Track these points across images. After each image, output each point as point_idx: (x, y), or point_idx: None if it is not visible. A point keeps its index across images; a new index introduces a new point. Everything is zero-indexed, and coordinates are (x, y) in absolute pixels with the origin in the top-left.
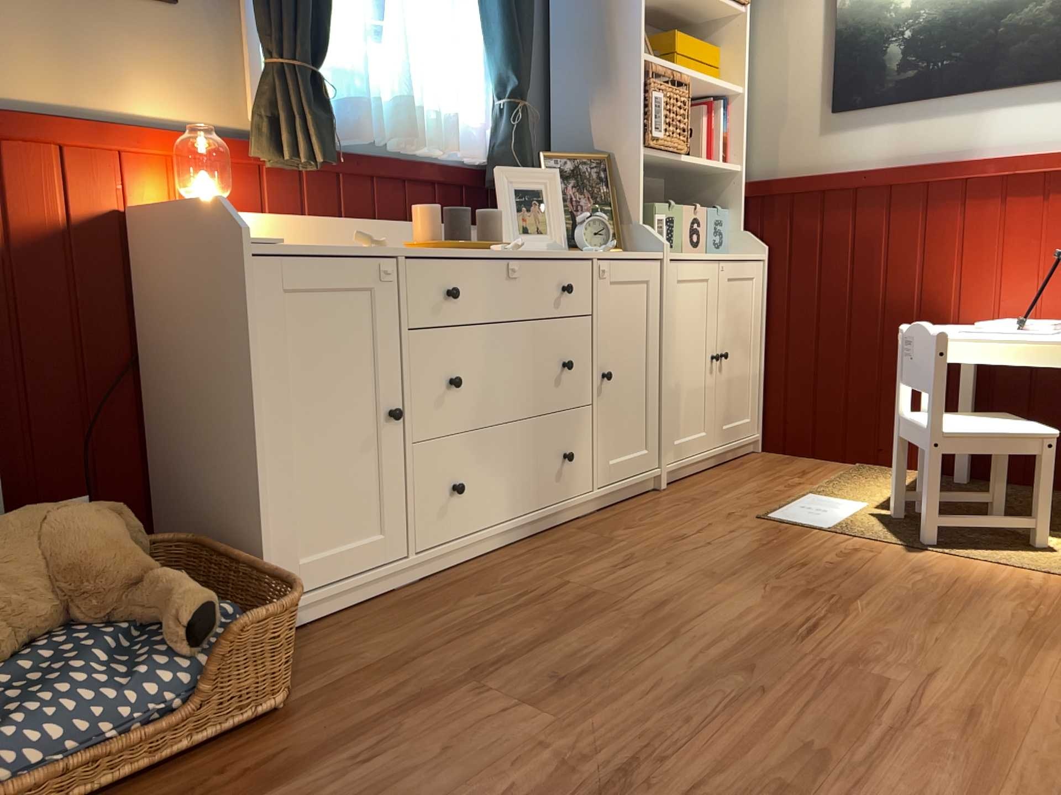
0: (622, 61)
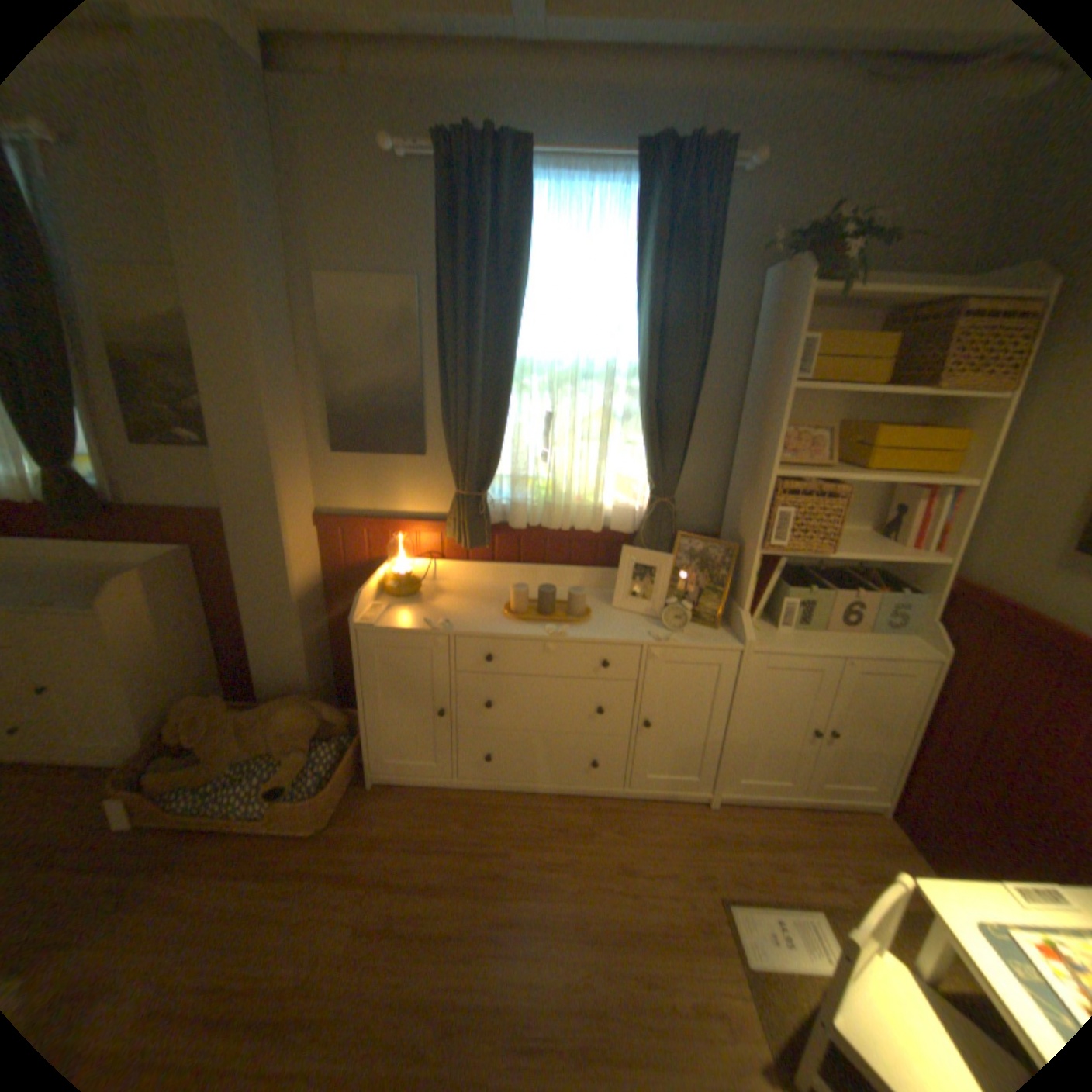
0: (763, 470)
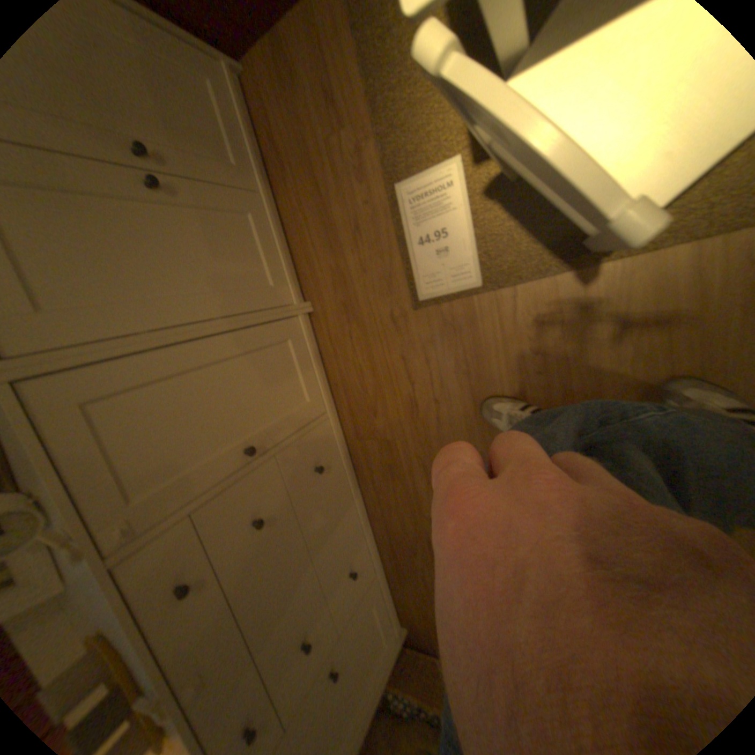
0: None
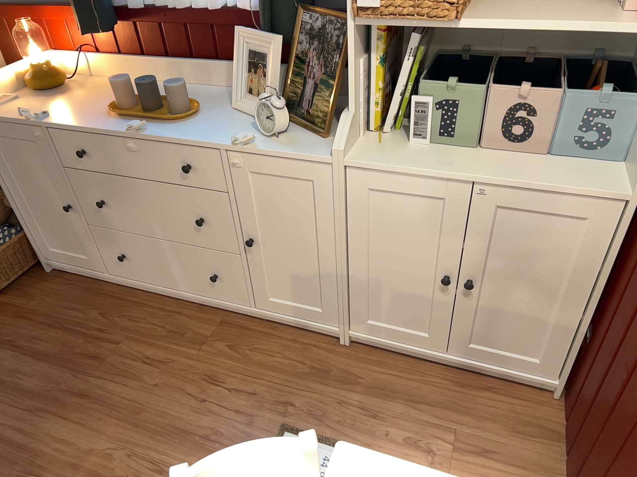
0: None
